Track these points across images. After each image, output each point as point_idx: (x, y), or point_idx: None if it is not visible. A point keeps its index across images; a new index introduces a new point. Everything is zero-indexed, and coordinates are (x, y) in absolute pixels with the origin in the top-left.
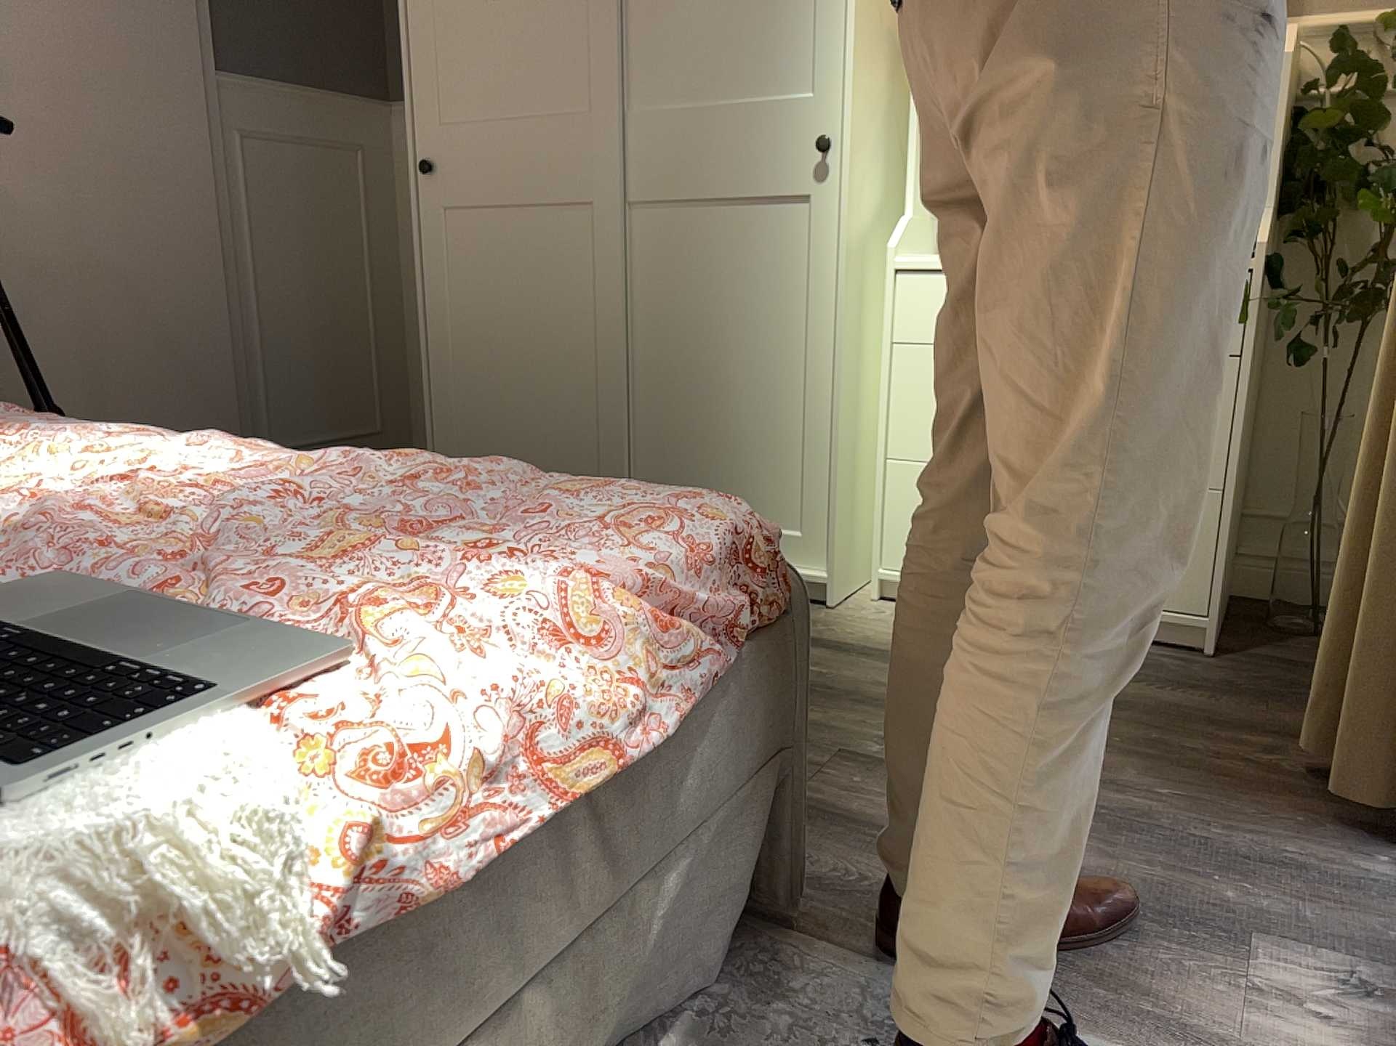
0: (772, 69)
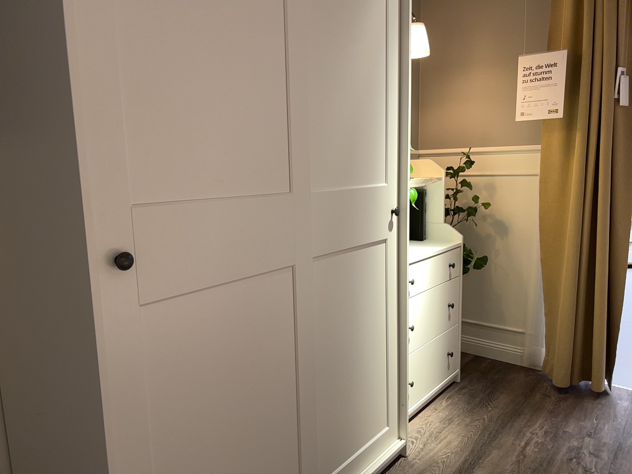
0: (369, 174)
